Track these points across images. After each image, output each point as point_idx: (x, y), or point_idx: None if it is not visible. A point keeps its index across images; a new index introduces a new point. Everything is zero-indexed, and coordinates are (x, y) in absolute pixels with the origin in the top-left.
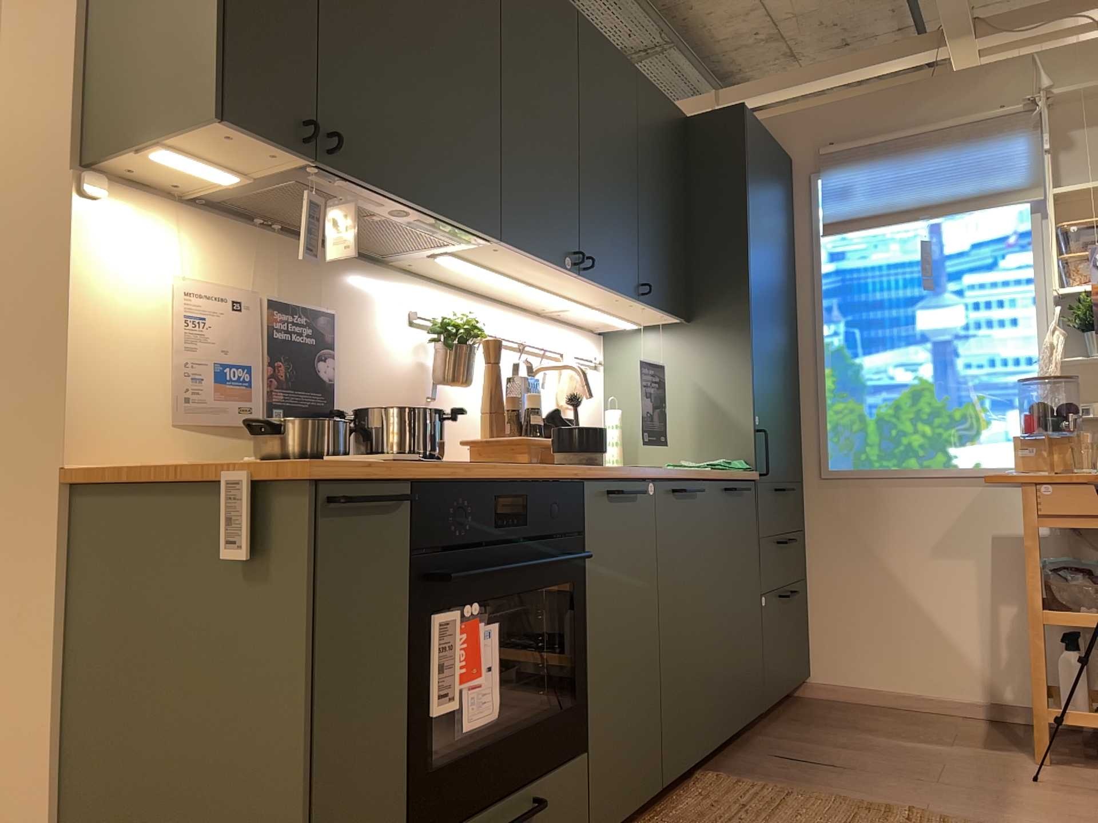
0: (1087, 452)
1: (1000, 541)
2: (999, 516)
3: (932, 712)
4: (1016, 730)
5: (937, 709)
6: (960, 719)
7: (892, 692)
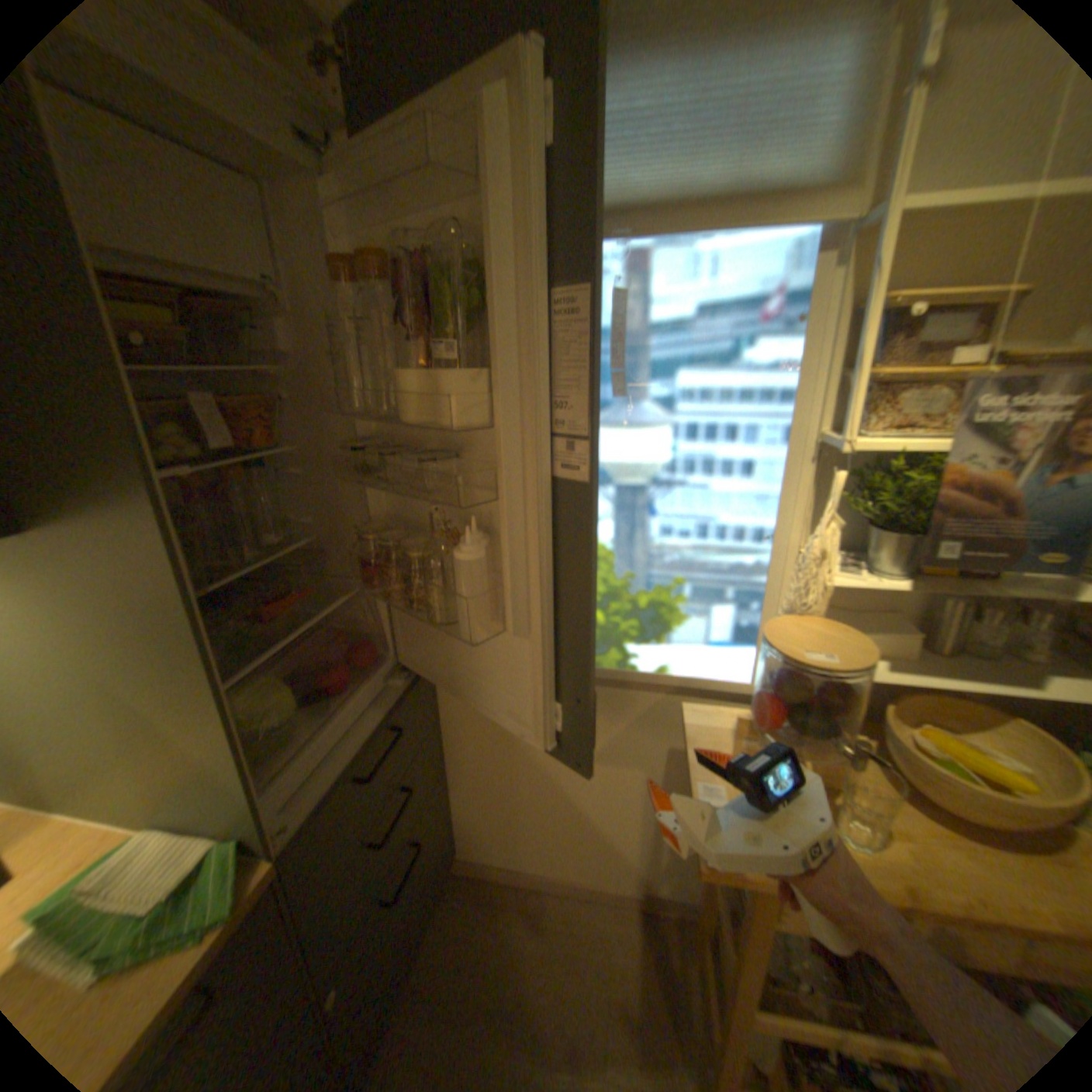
0: (865, 786)
1: (679, 757)
2: (682, 730)
3: (583, 906)
4: (671, 950)
5: (589, 899)
6: (613, 923)
7: (542, 880)
